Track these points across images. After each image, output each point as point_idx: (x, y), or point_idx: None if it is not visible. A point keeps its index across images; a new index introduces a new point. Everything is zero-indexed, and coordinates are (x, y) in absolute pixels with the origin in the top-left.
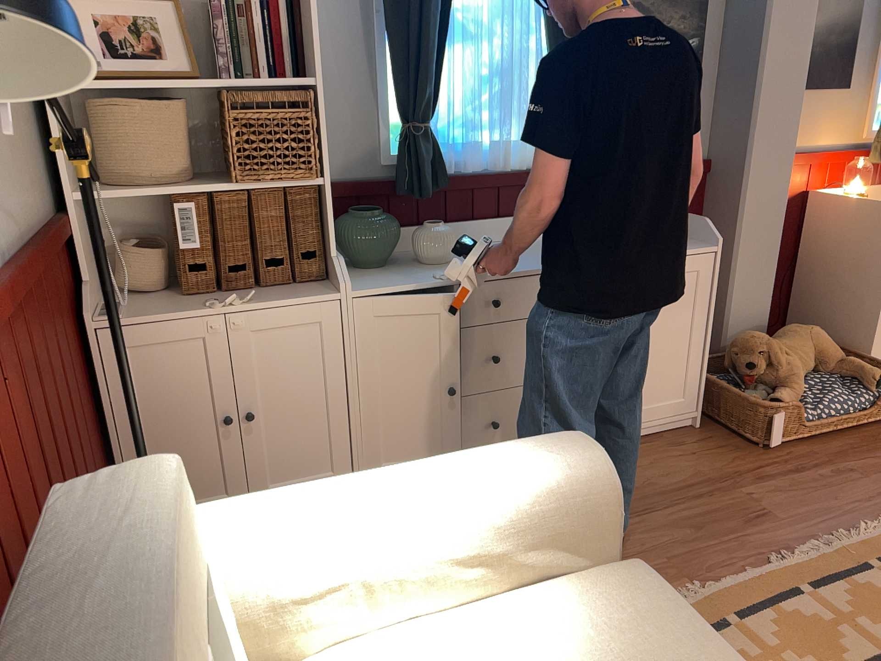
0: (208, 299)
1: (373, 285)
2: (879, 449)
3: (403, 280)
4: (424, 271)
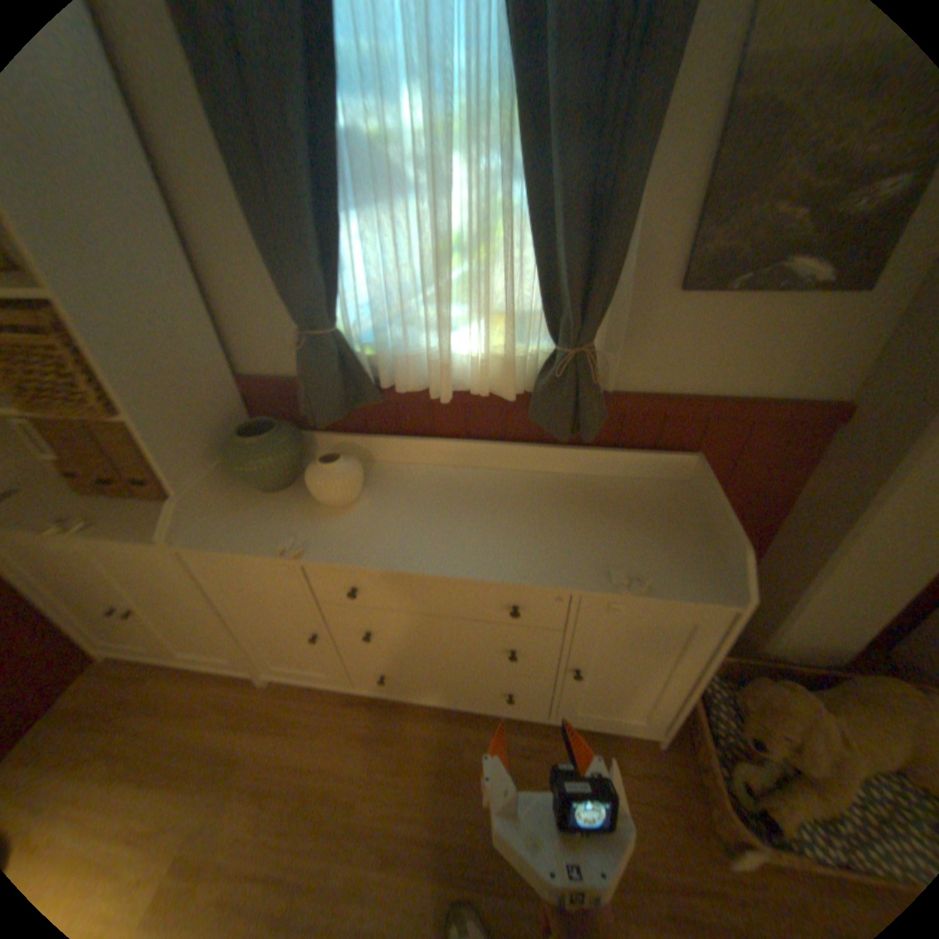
0: (74, 507)
1: (213, 535)
2: None
3: (248, 537)
4: (294, 521)
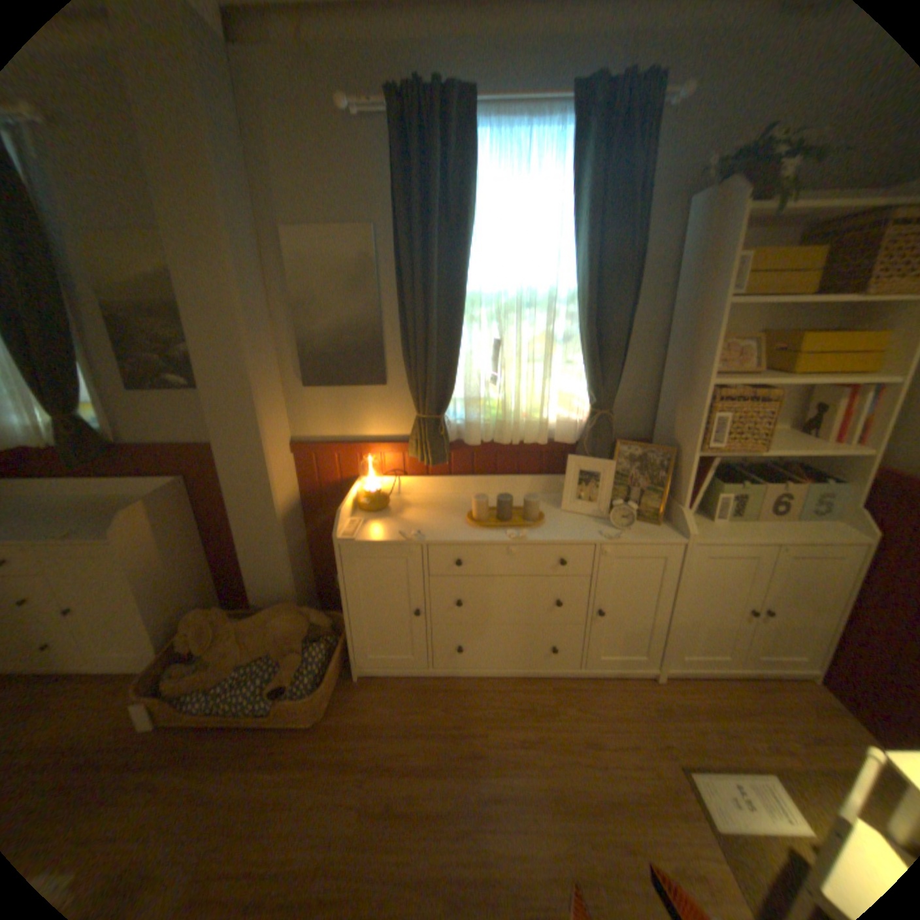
0: None
1: None
2: (227, 770)
3: None
4: None
